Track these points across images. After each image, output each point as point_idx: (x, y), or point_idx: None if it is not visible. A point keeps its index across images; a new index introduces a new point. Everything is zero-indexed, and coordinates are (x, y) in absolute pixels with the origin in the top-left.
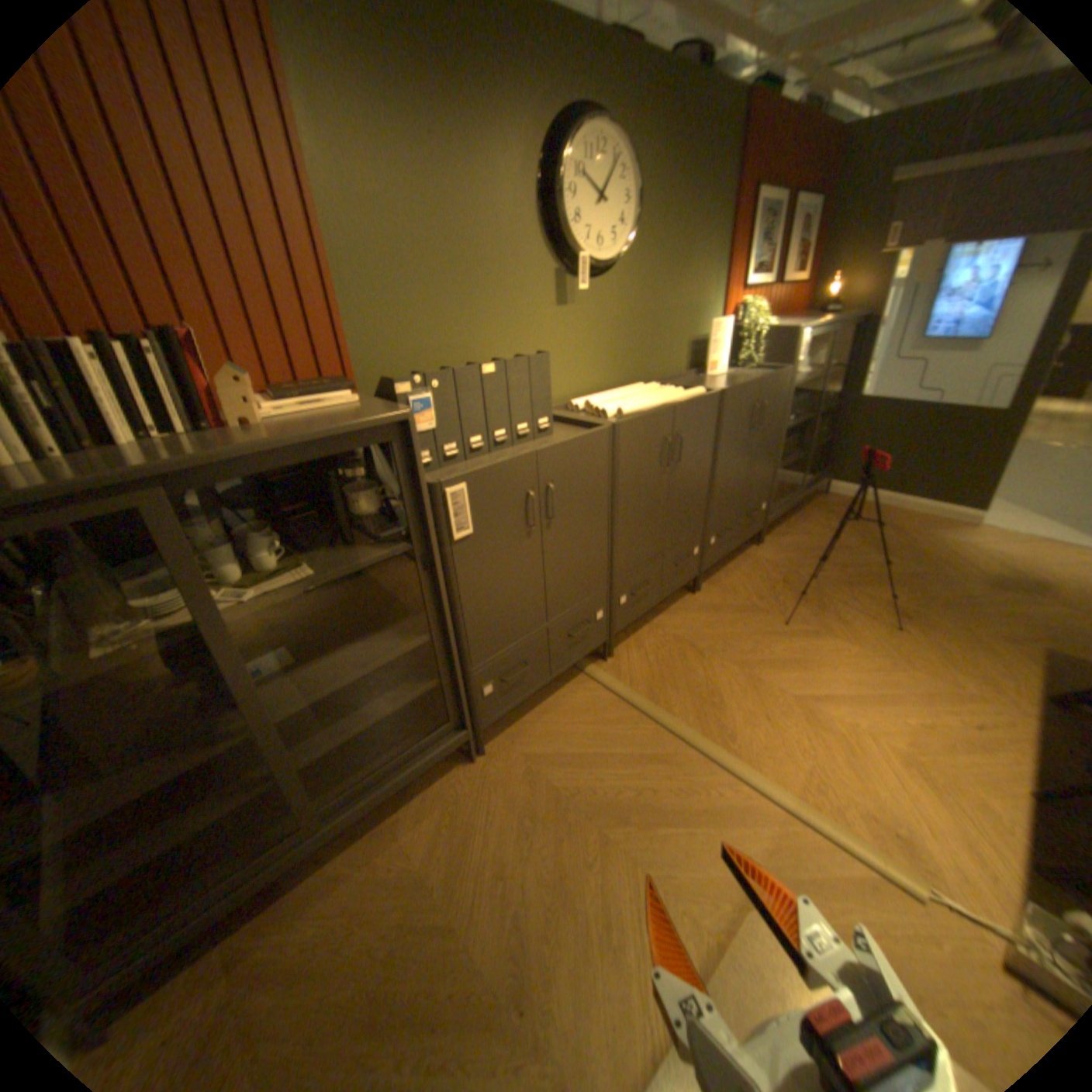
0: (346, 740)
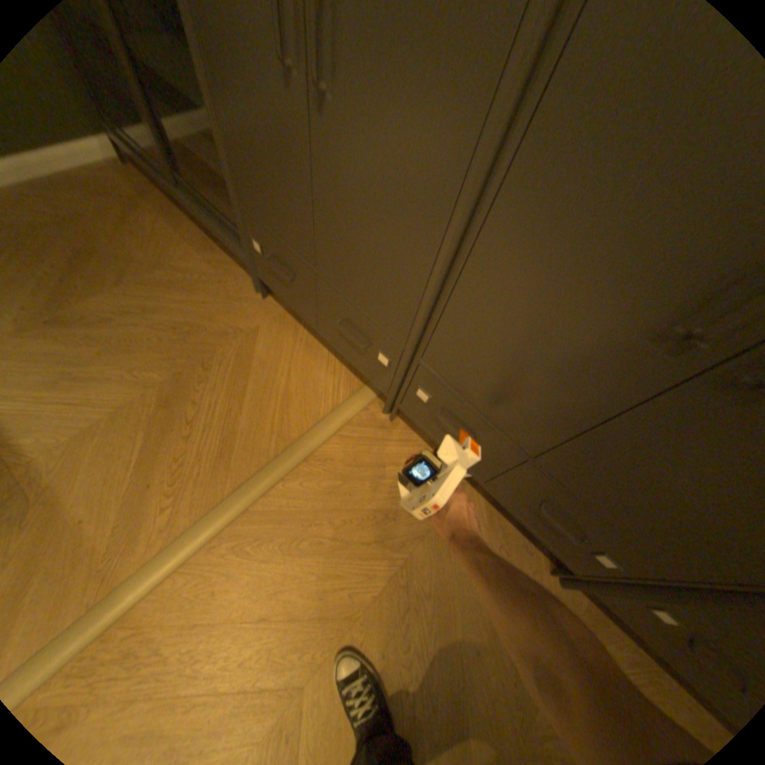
0: (178, 138)
